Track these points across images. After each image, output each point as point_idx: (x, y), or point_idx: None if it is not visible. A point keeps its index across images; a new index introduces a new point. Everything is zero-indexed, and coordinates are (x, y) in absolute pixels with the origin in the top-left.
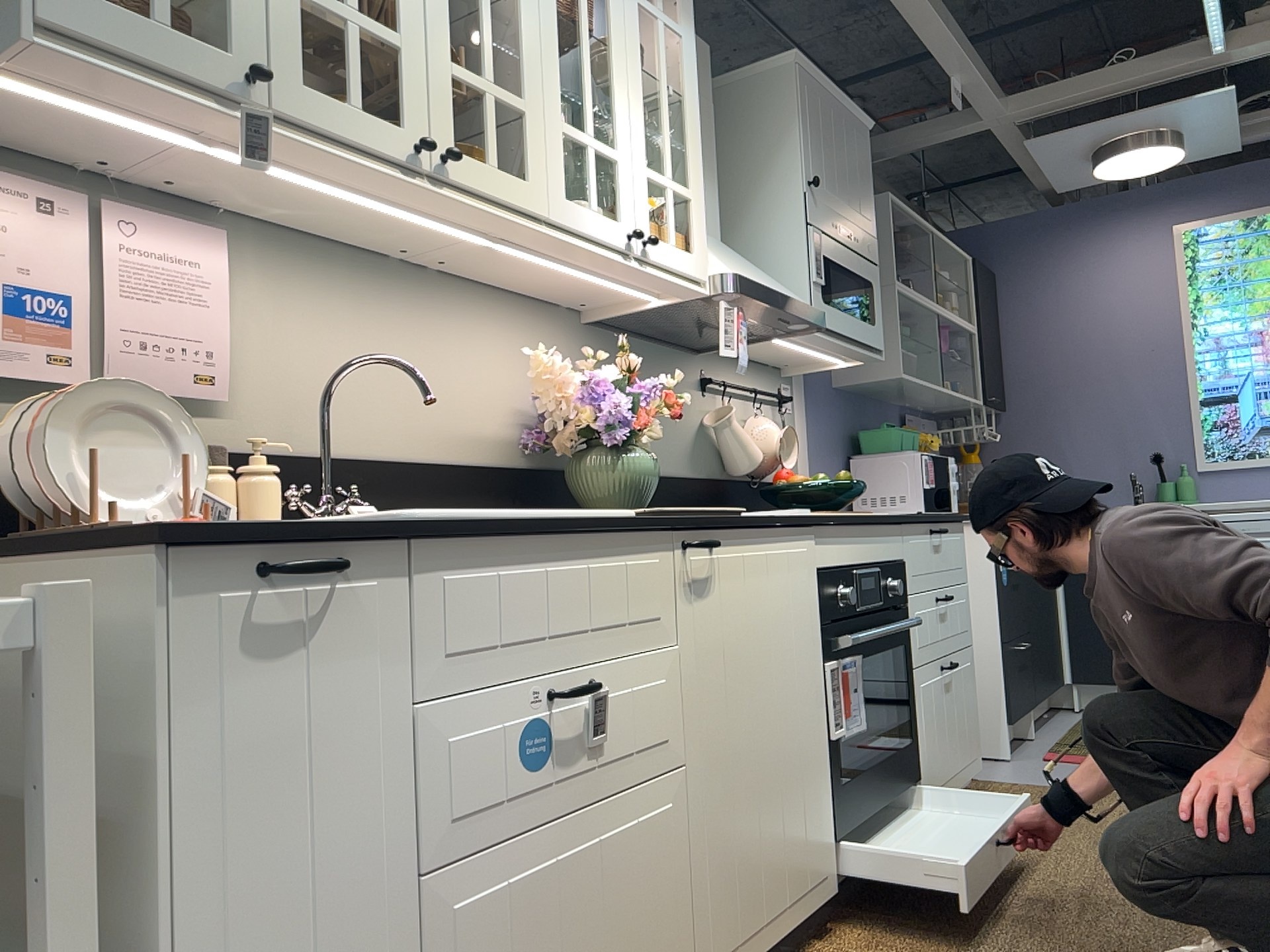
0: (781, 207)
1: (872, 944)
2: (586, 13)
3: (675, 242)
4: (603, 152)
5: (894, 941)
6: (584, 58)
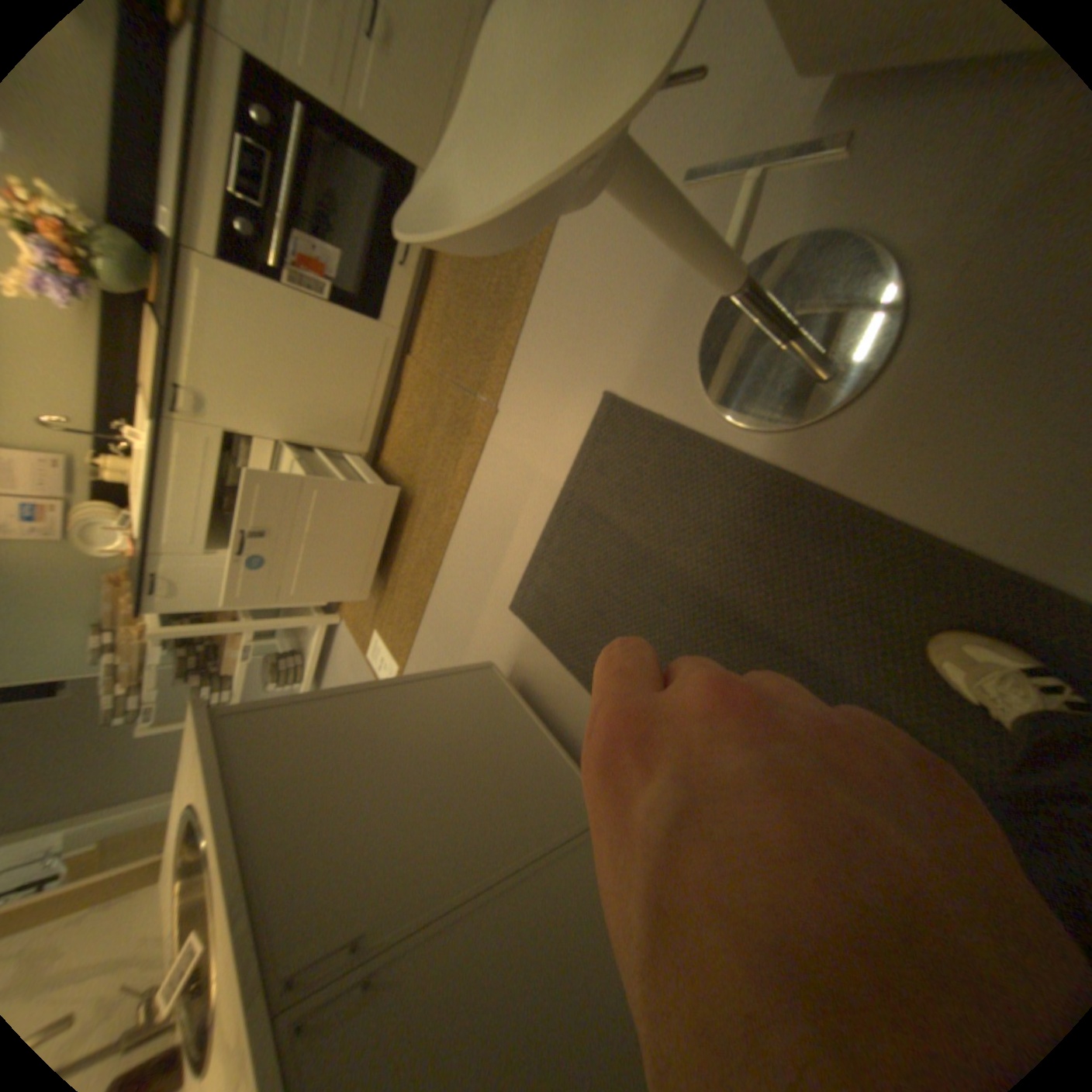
0: None
1: (422, 346)
2: None
3: None
4: None
5: (428, 340)
6: None
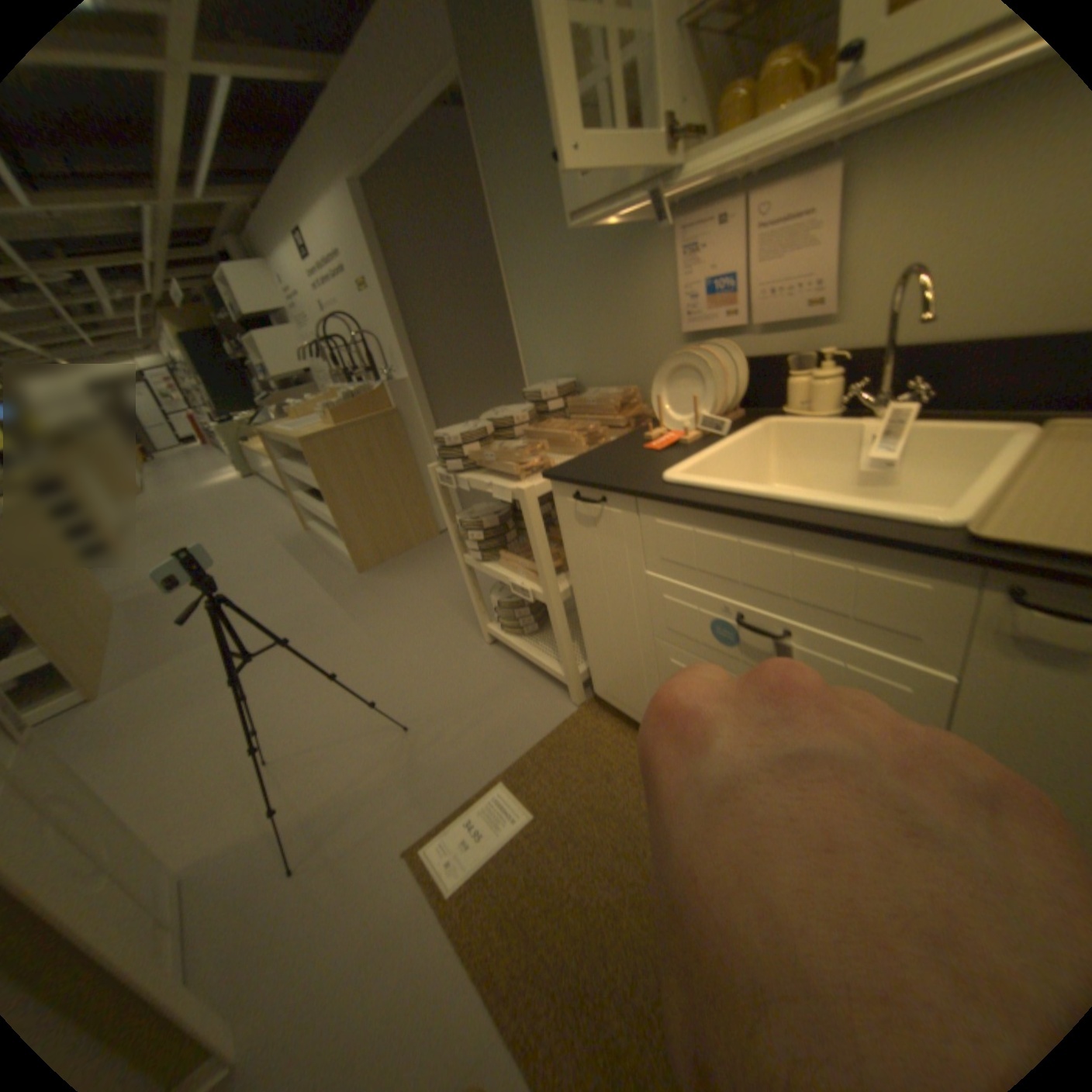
0: None
1: None
2: None
3: None
4: None
5: None
6: None
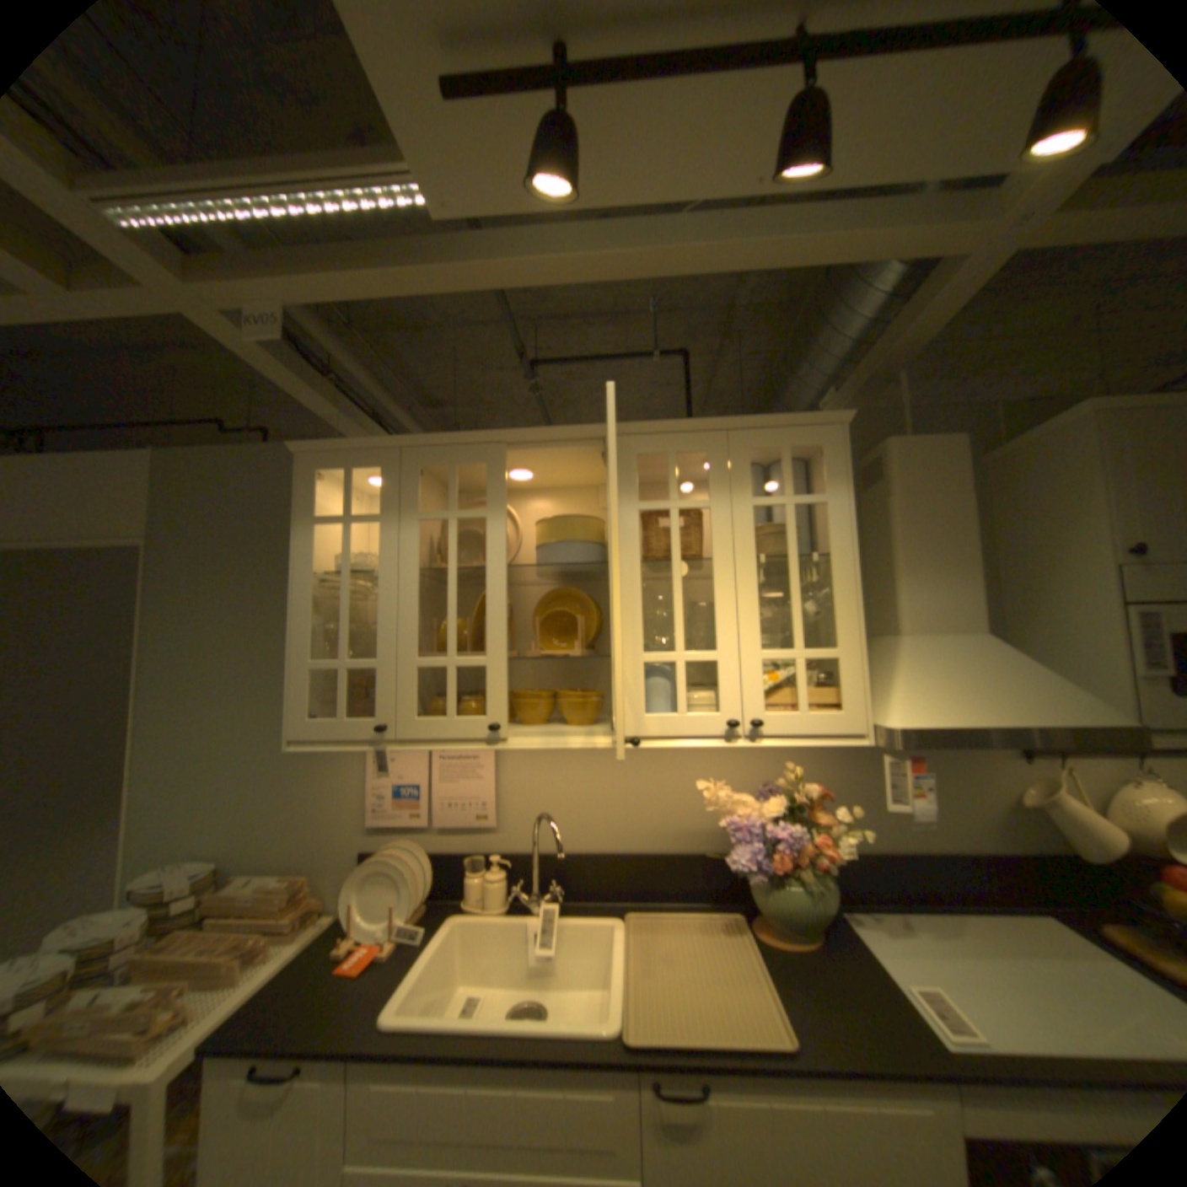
0: (1088, 580)
1: None
2: (678, 551)
3: (823, 700)
4: (697, 660)
5: None
6: (675, 589)
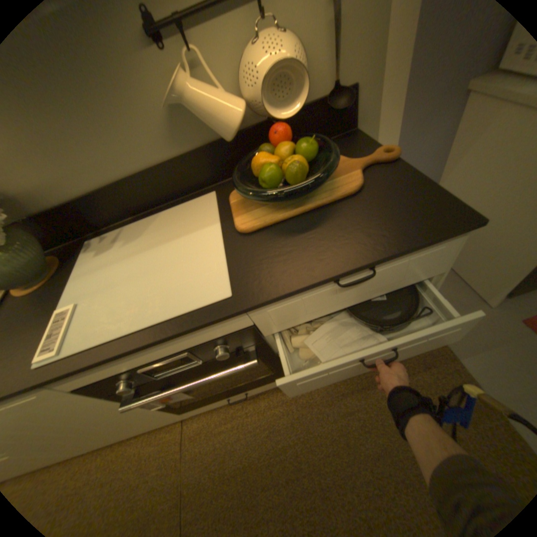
0: None
1: (191, 438)
2: None
3: None
4: None
5: (198, 444)
6: None
